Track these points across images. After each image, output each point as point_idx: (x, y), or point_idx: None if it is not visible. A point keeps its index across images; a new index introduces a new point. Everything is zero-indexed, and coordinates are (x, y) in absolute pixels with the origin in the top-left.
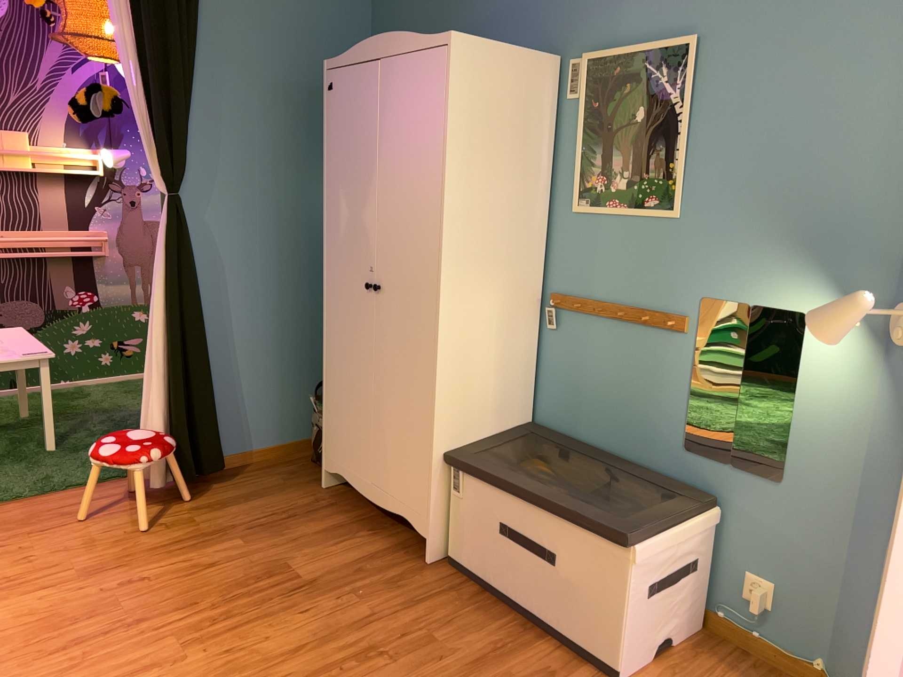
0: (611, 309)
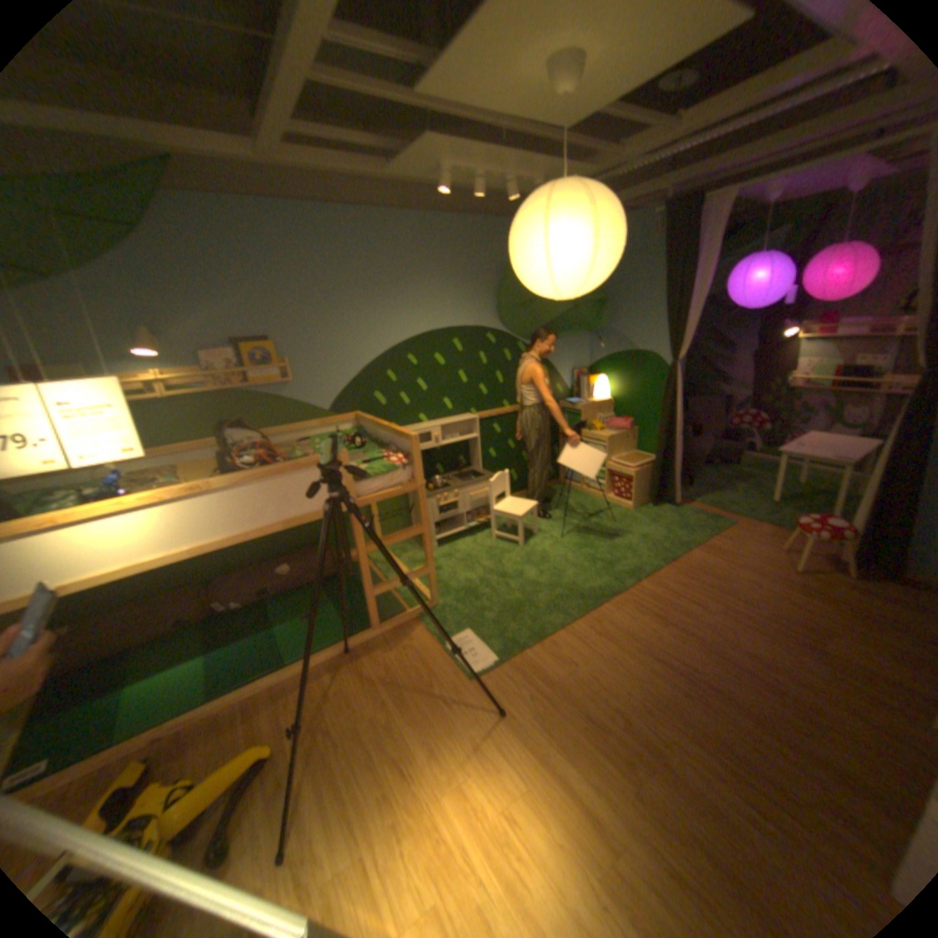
0: None
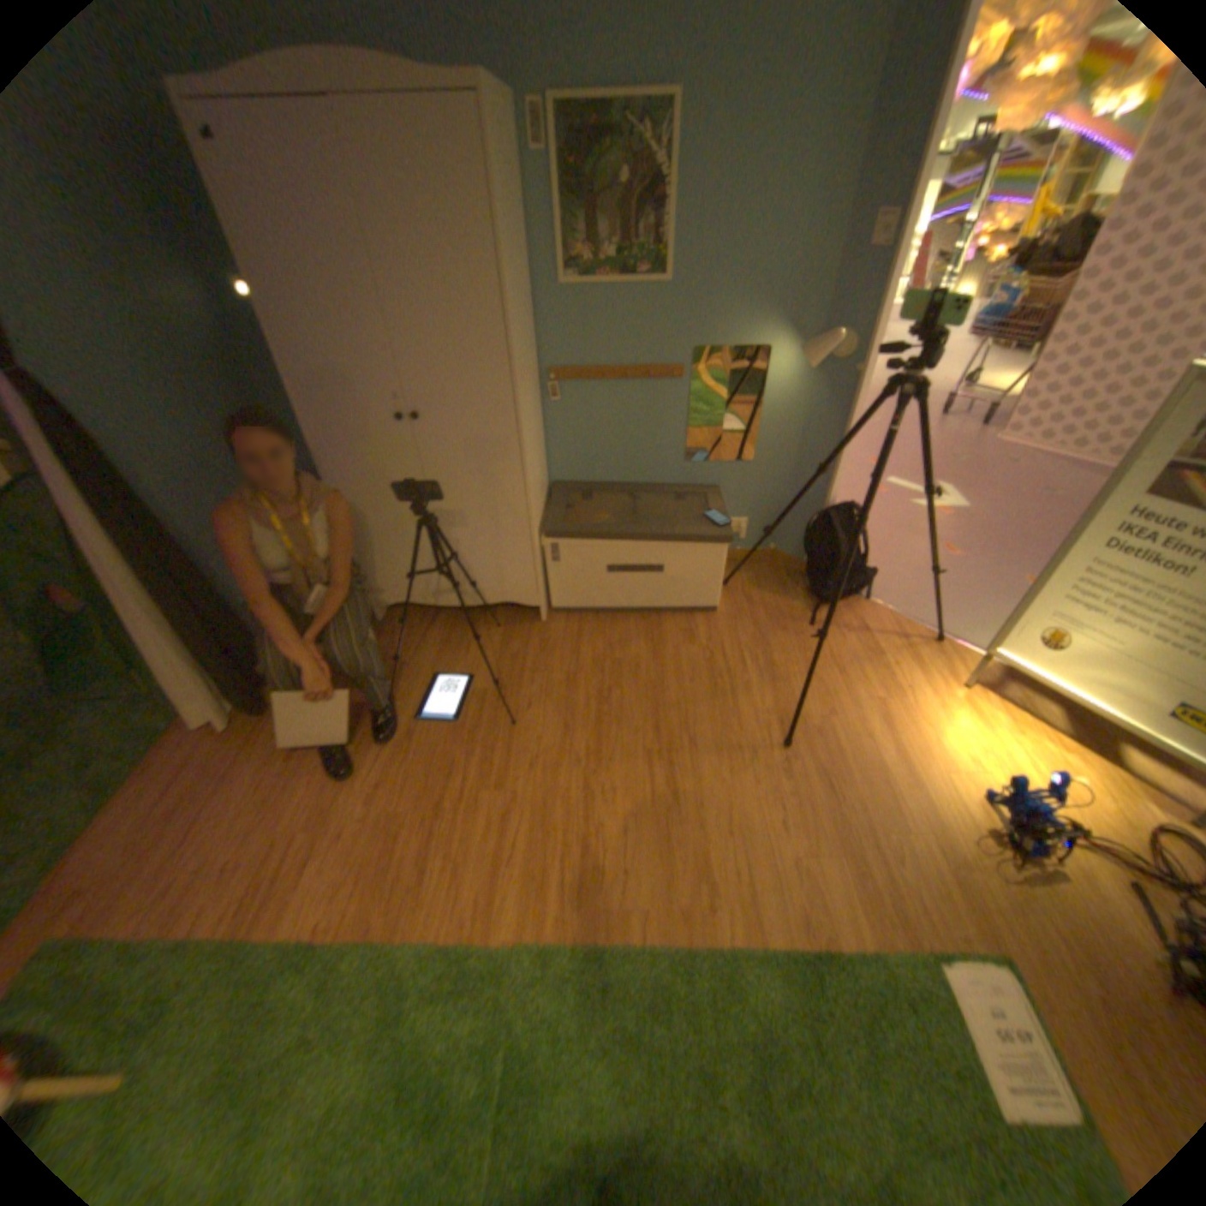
0: (614, 374)
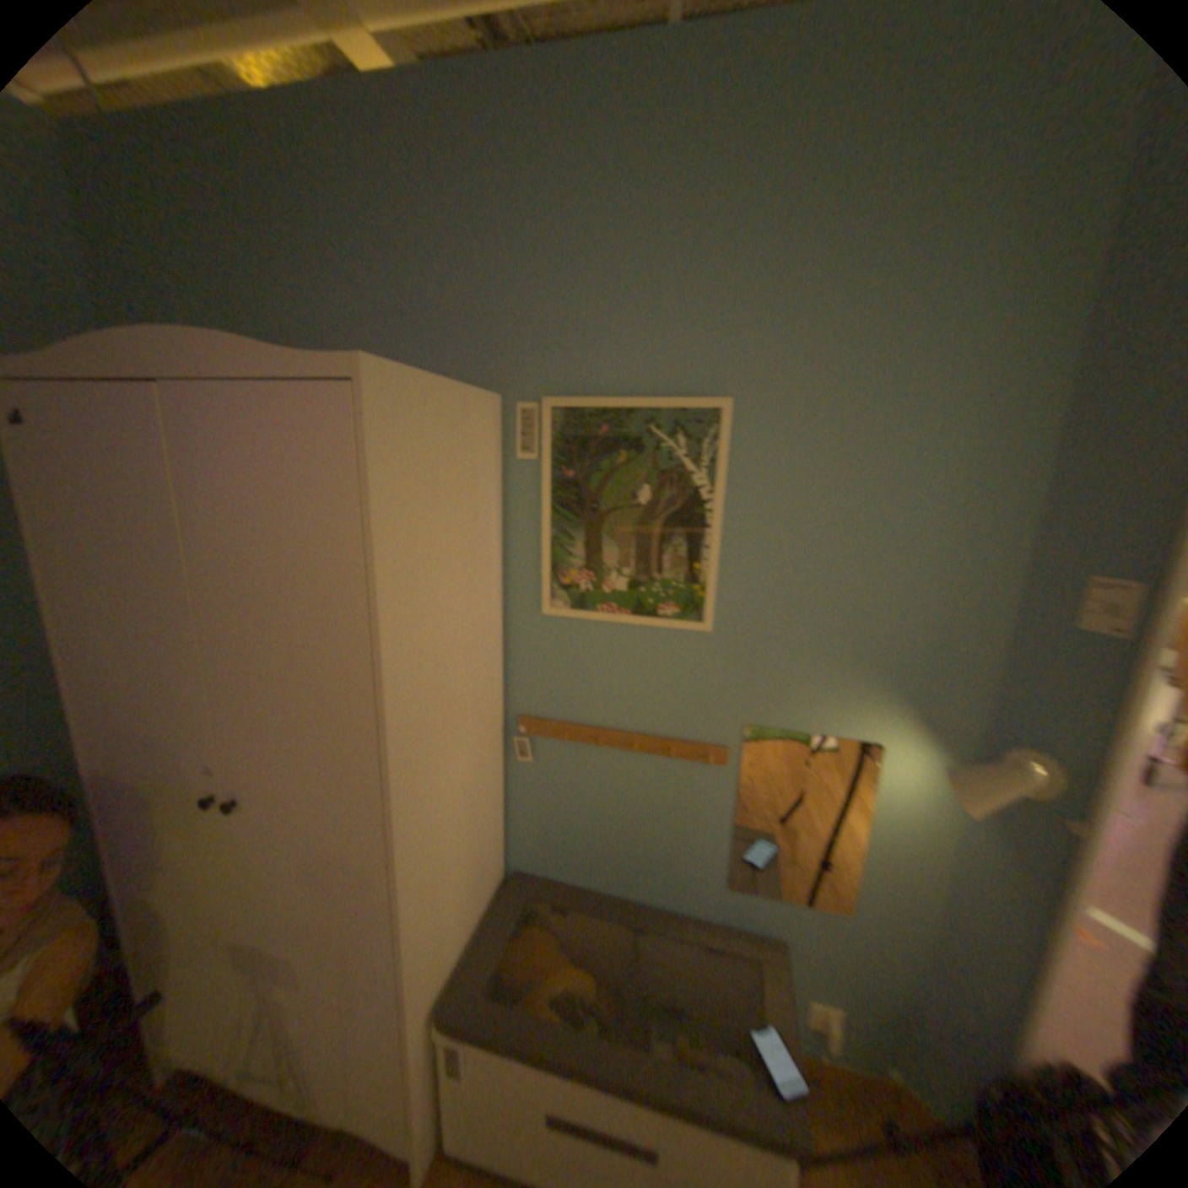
0: (615, 740)
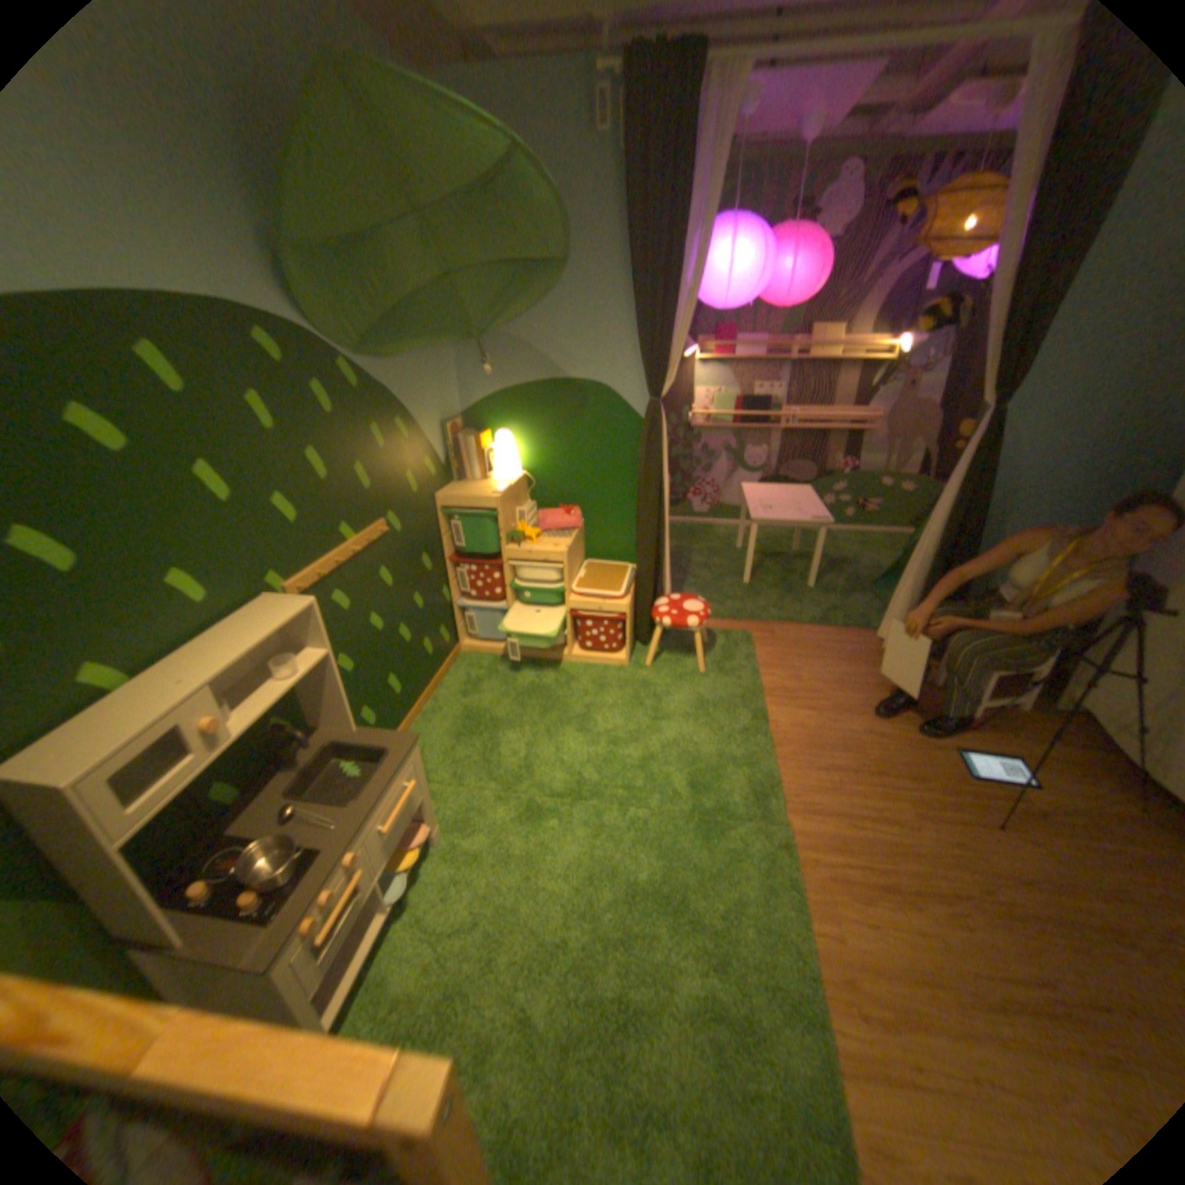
0: None
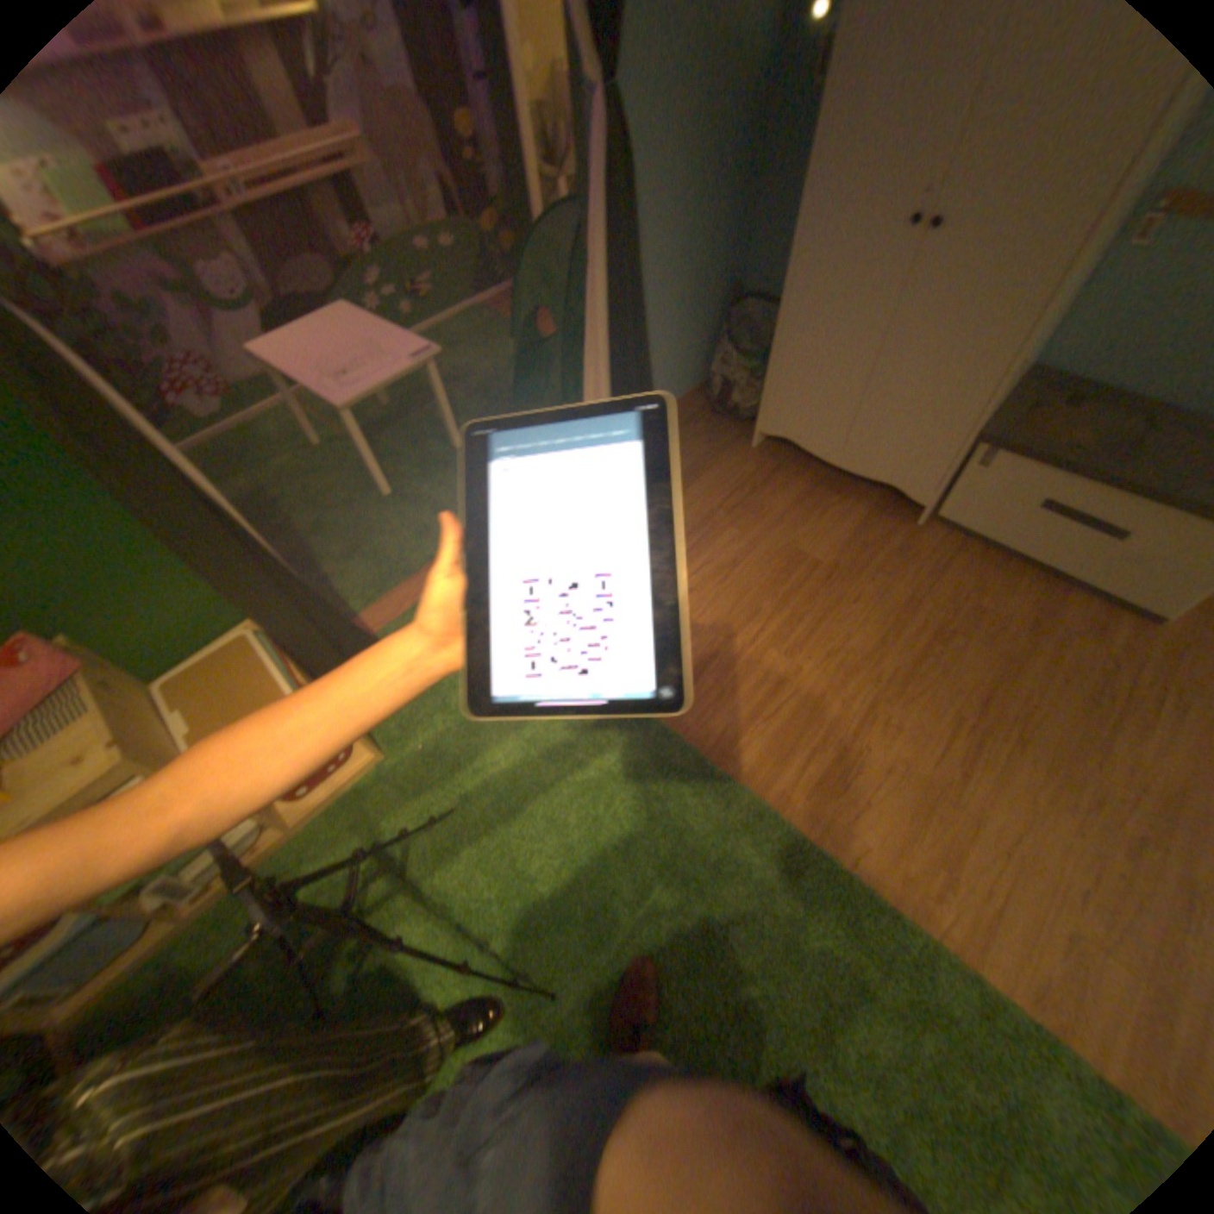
0: None
